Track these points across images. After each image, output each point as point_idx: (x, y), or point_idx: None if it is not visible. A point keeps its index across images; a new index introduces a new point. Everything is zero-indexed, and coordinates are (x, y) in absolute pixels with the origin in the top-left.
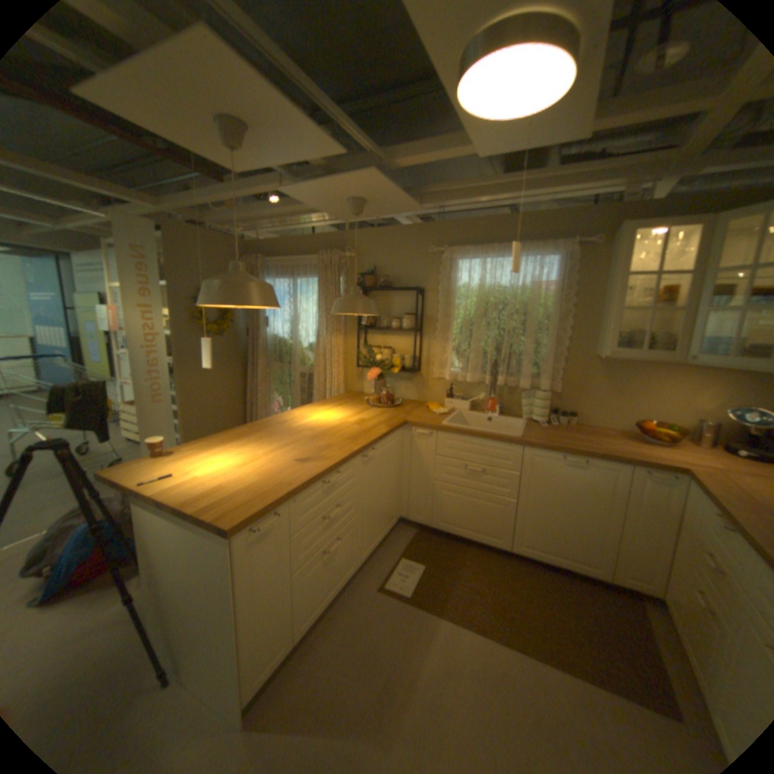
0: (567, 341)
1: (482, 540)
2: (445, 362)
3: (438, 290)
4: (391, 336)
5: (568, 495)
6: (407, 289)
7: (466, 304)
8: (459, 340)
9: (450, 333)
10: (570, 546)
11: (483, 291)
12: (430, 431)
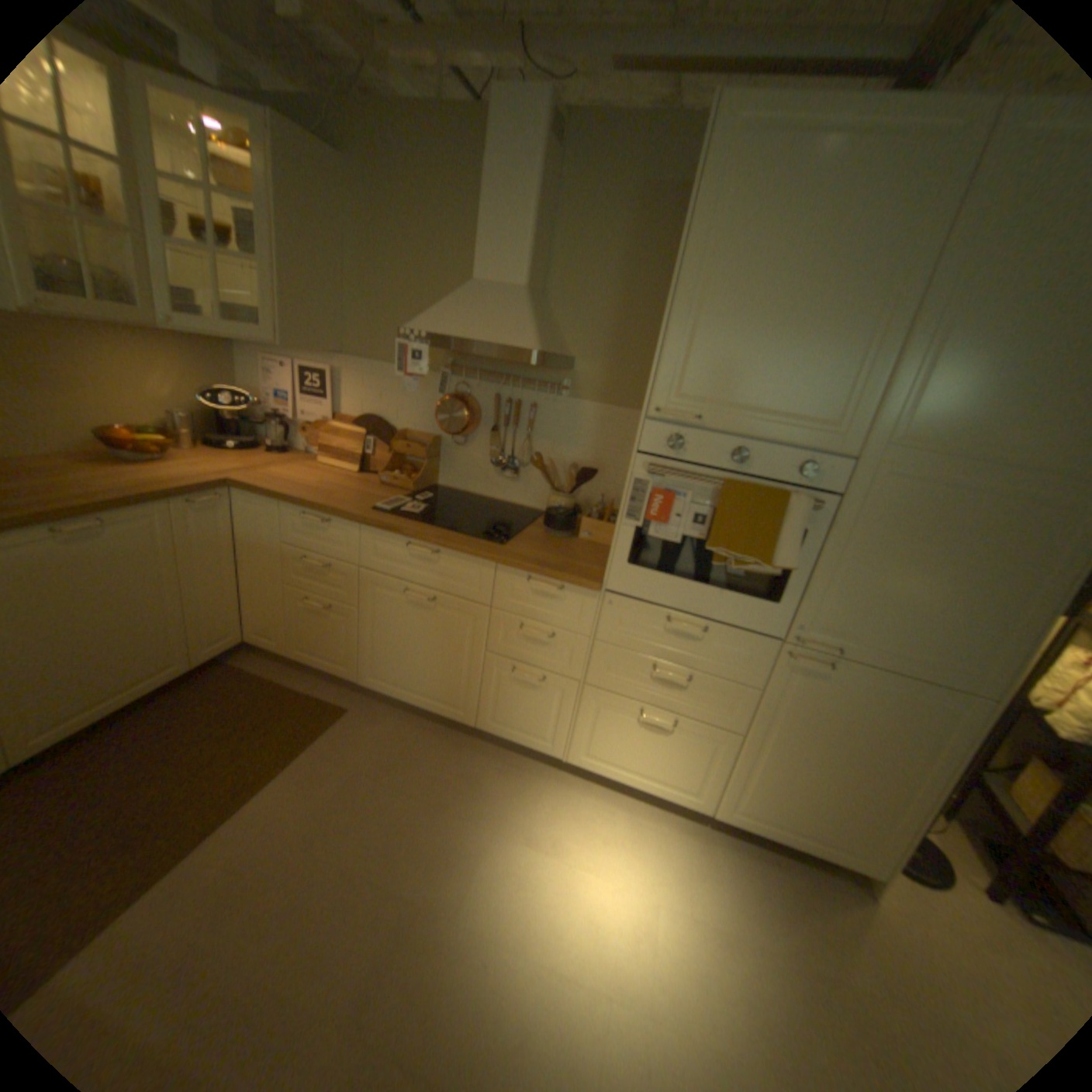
0: None
1: None
2: None
3: None
4: None
5: (85, 593)
6: None
7: None
8: None
9: None
10: (119, 669)
11: None
12: None
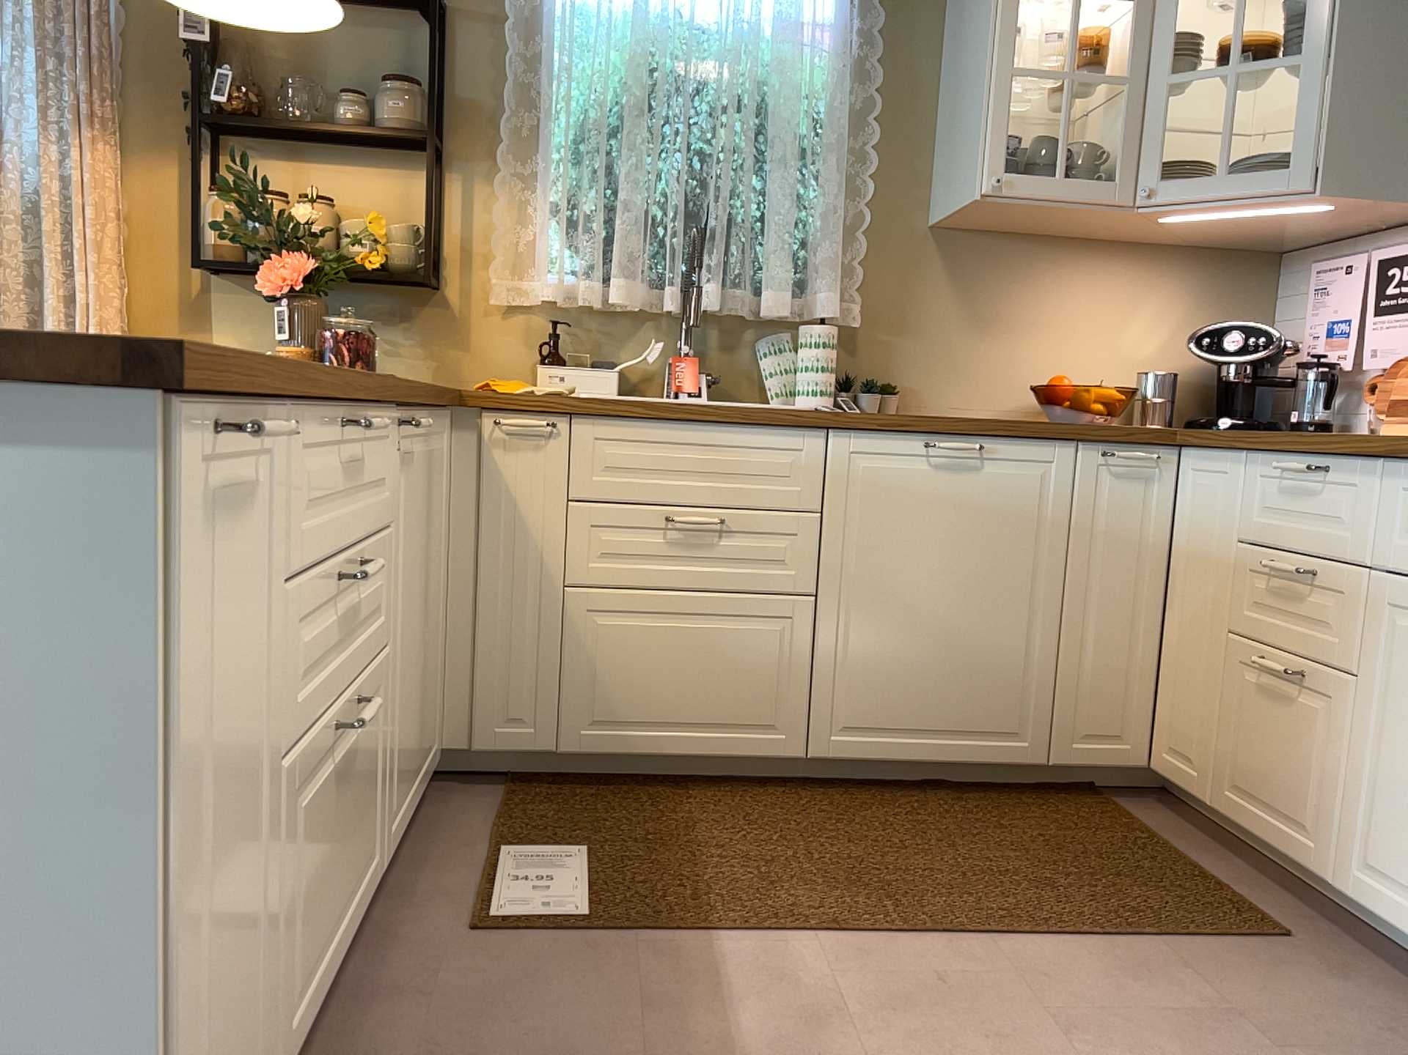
0: (866, 185)
1: (720, 746)
2: (529, 252)
3: (497, 19)
4: (328, 165)
5: (941, 547)
6: (387, 3)
7: (595, 64)
8: (572, 181)
9: (542, 157)
10: (951, 692)
11: (645, 28)
12: (546, 420)
